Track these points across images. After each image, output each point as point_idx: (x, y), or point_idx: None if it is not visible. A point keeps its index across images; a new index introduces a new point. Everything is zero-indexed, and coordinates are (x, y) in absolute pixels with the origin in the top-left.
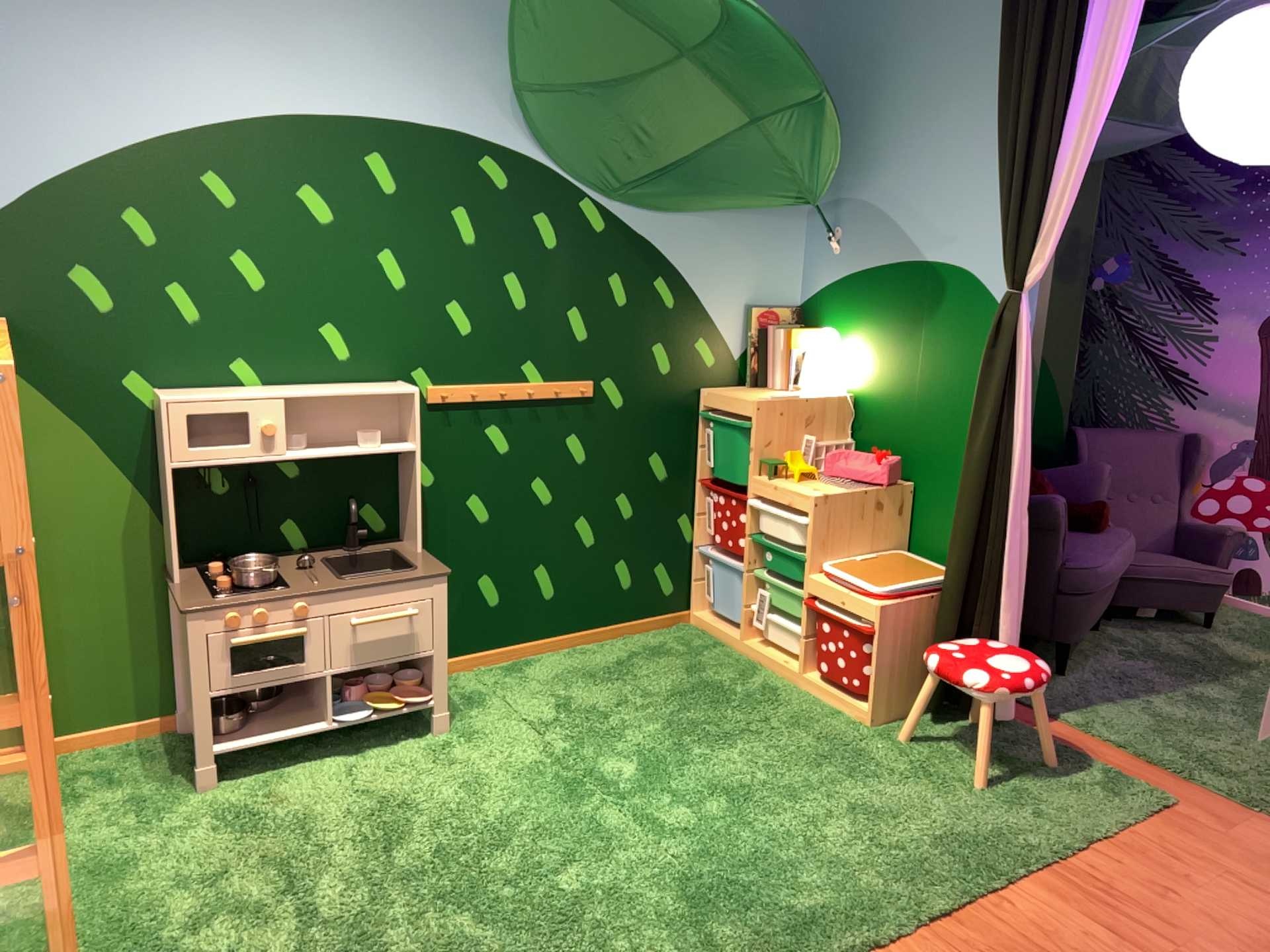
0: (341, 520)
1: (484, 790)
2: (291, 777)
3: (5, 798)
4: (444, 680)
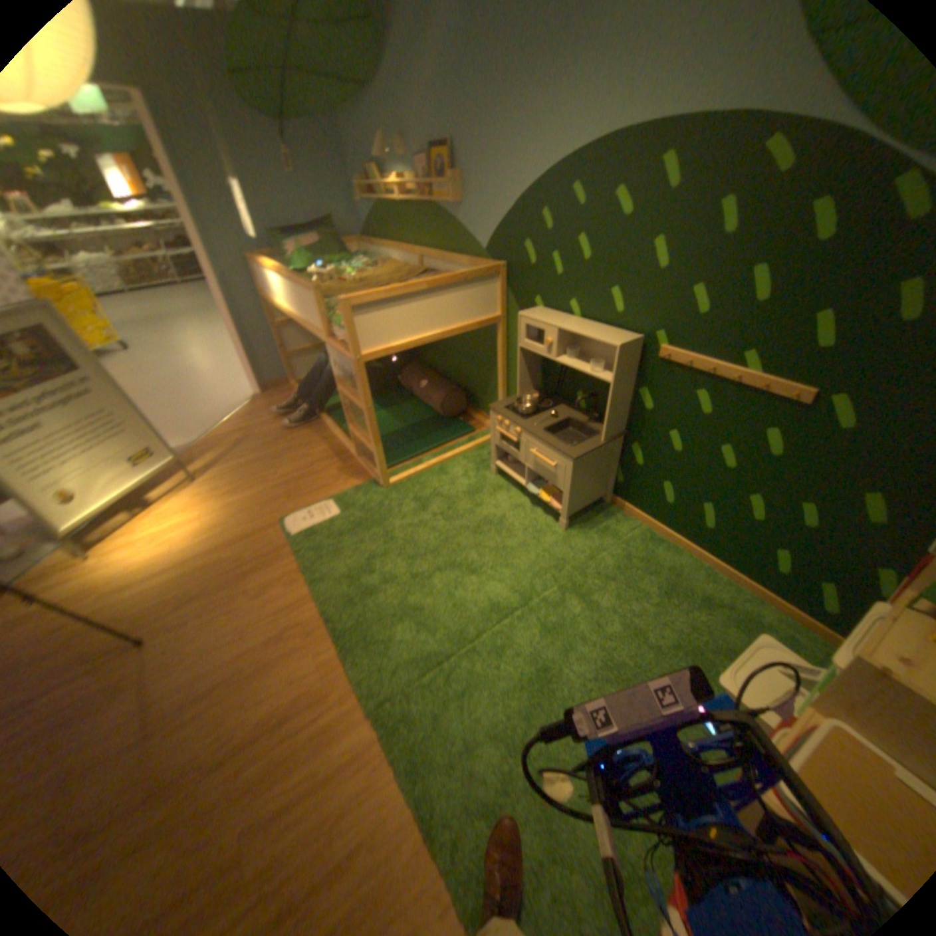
0: (598, 404)
1: (507, 557)
2: (503, 492)
3: (475, 437)
4: (564, 508)
